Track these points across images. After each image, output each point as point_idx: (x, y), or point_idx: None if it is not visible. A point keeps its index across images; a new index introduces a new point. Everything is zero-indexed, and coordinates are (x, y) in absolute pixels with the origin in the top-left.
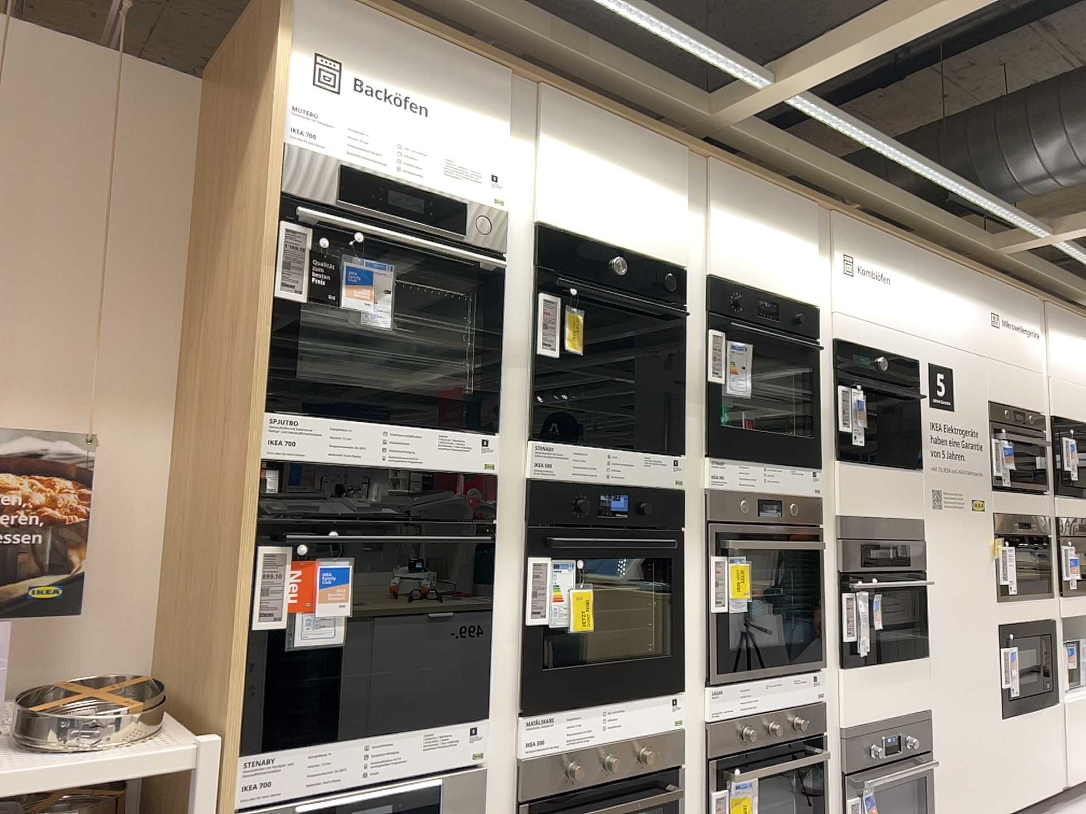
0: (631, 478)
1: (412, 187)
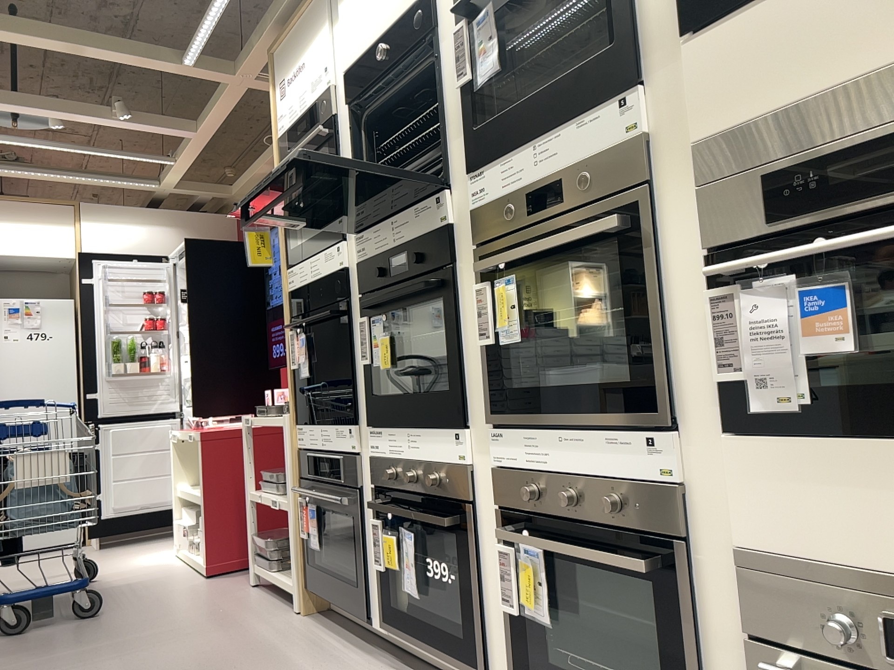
0: (409, 234)
1: (301, 114)
